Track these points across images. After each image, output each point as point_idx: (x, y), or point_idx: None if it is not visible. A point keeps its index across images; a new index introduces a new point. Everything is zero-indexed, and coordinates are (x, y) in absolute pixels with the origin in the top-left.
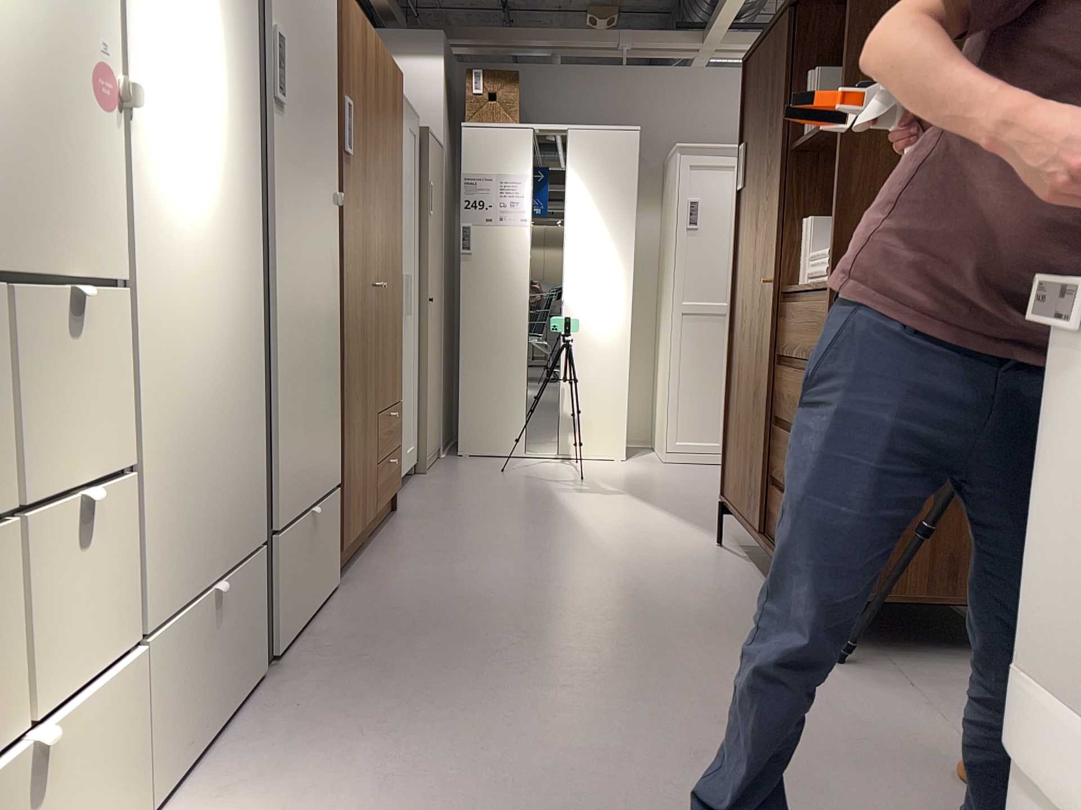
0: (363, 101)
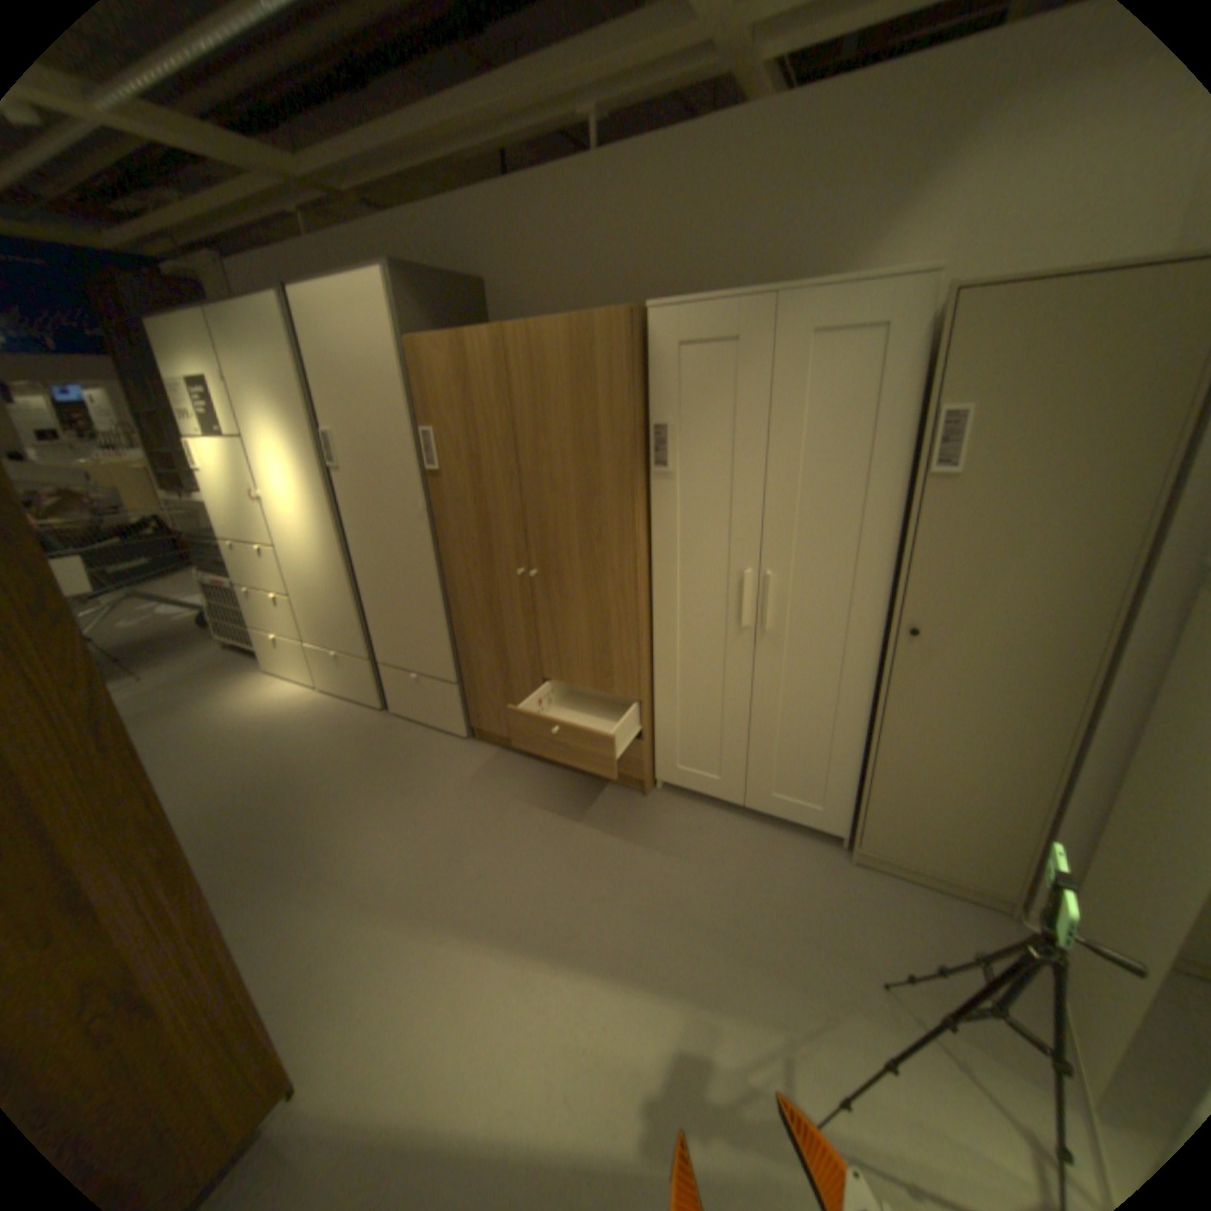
0: (464, 414)
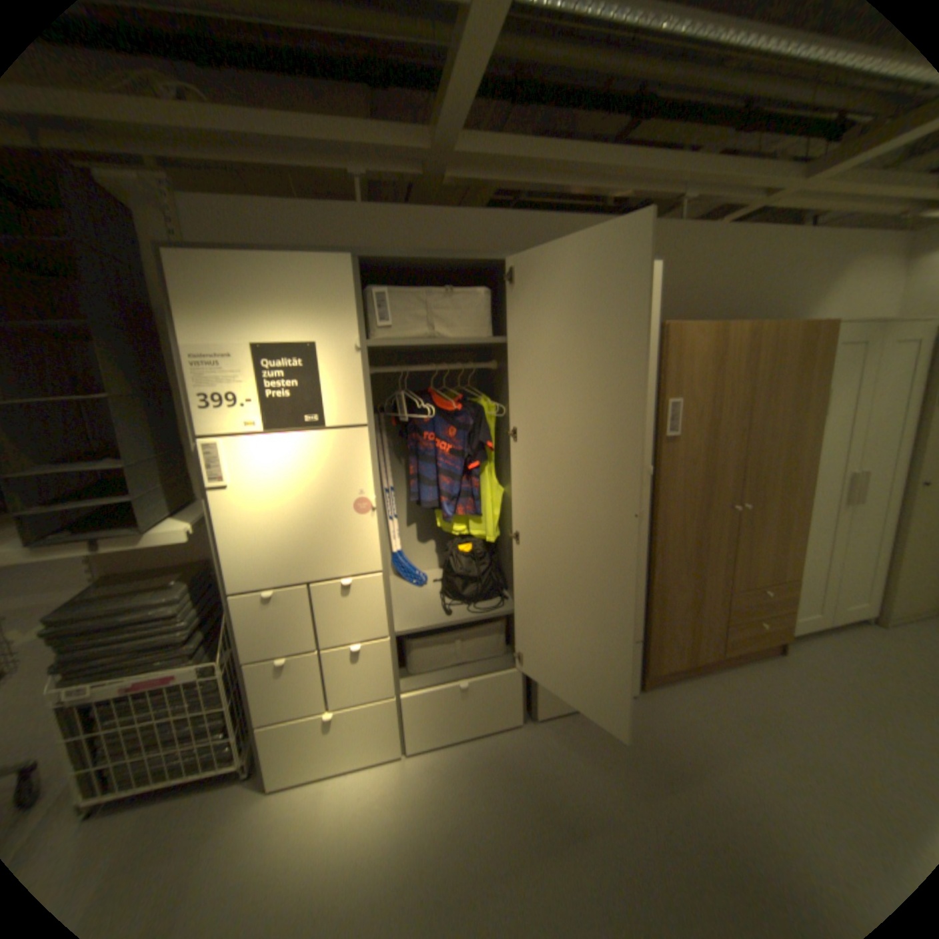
0: (715, 387)
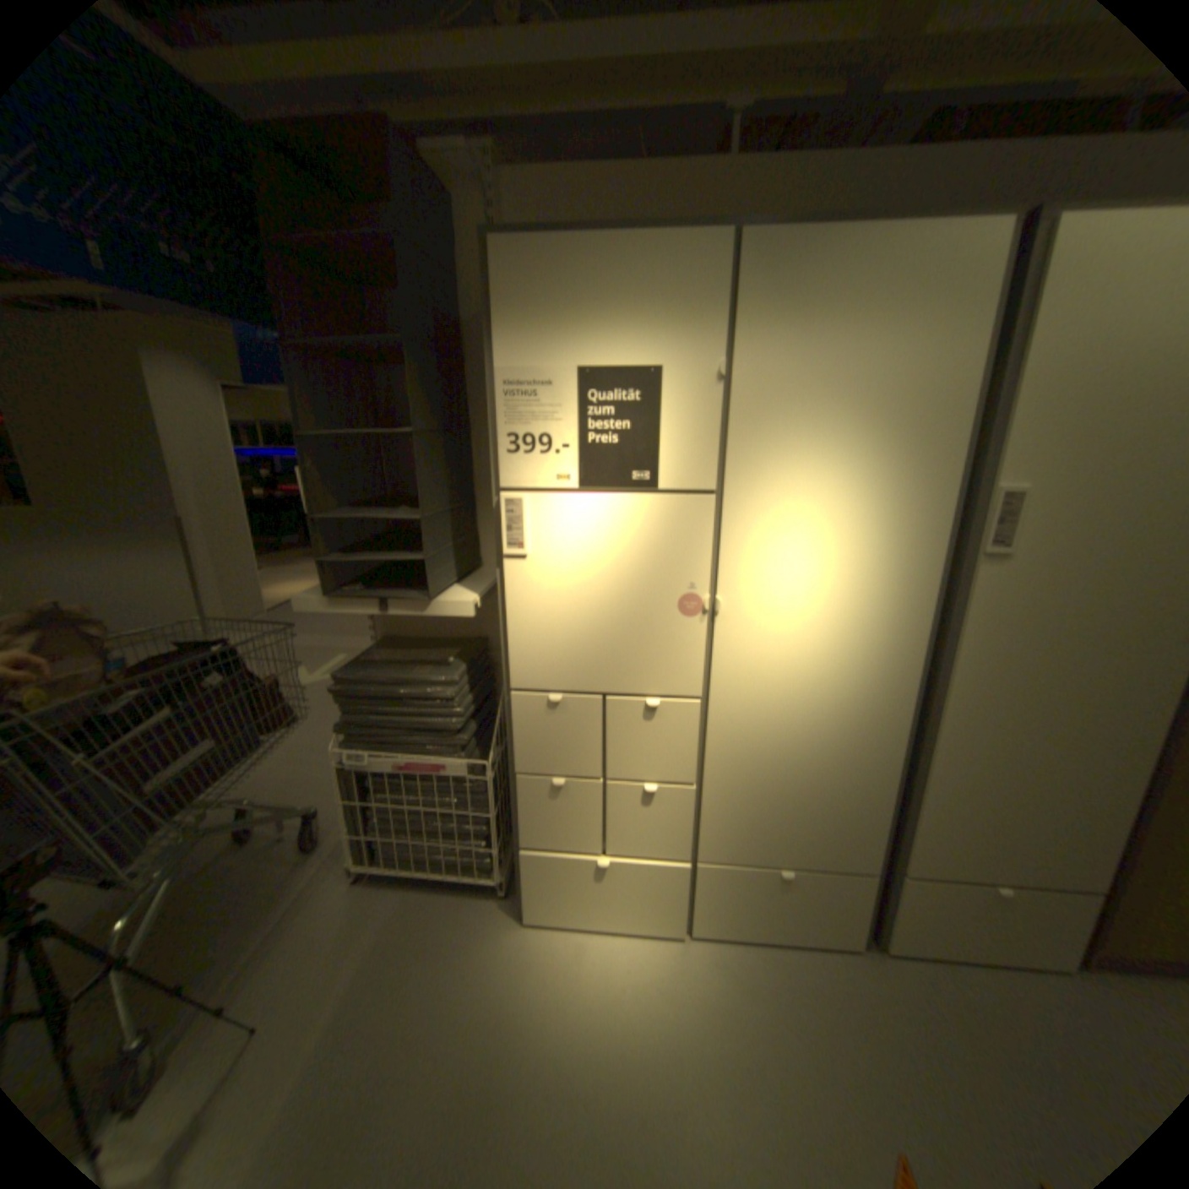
0: None
